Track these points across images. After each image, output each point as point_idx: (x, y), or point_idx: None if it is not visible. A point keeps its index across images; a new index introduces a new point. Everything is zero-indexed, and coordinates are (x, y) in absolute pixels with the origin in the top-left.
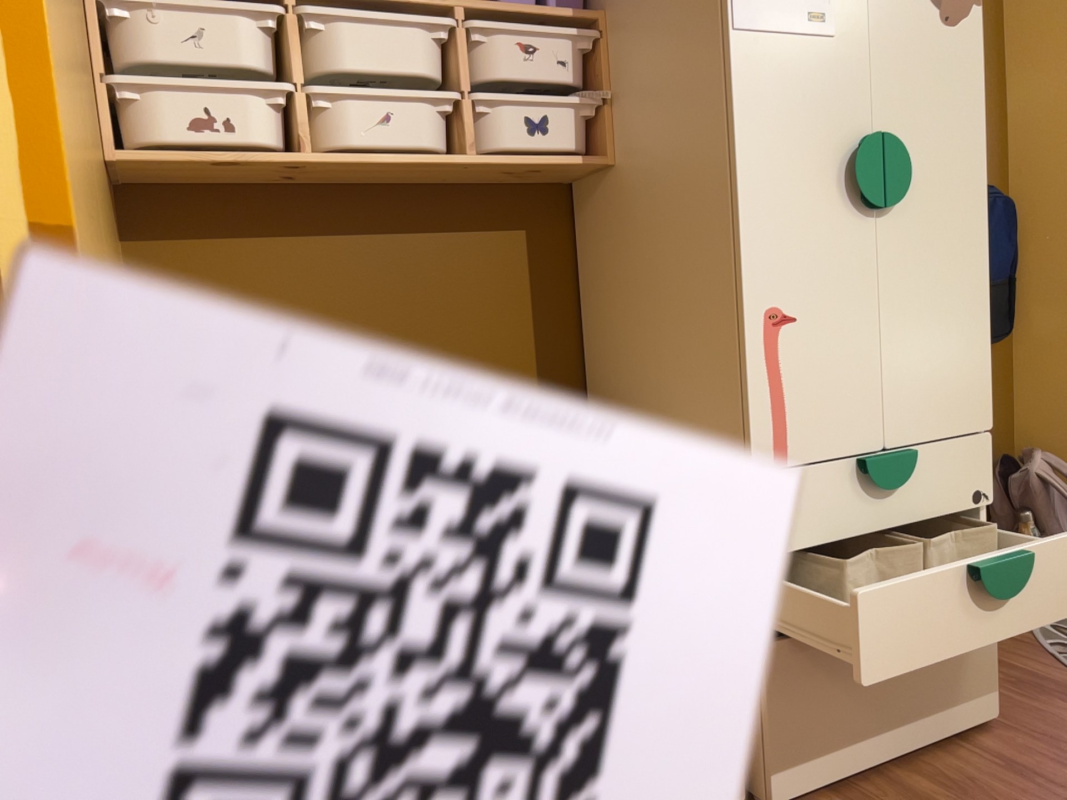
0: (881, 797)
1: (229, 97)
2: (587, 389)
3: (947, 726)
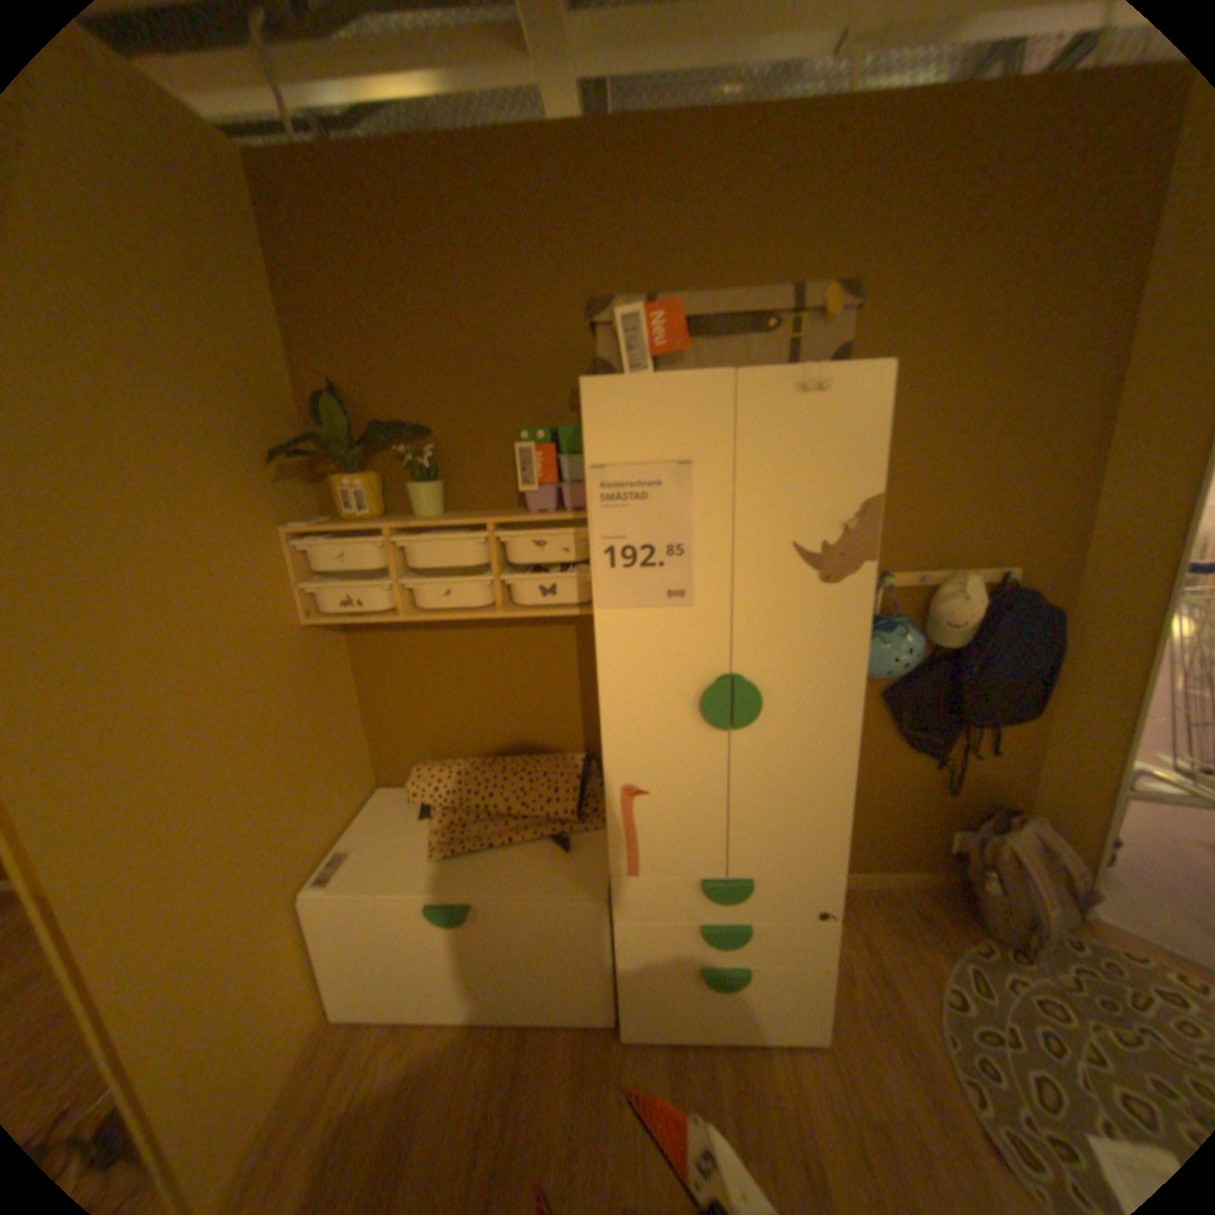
0: (690, 1072)
1: (358, 587)
2: None
3: (774, 1041)
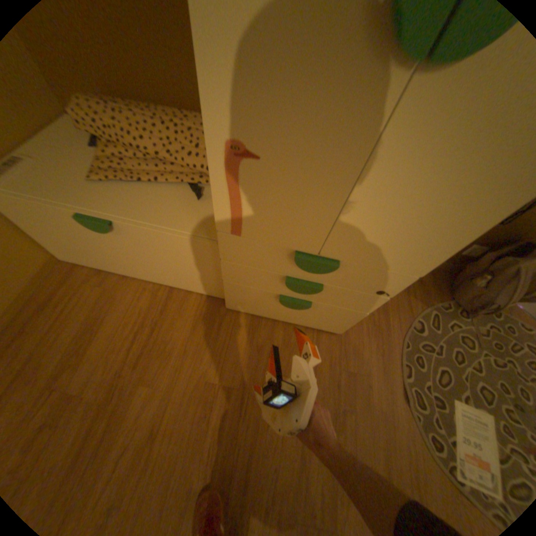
0: (260, 328)
1: None
2: None
3: (311, 326)
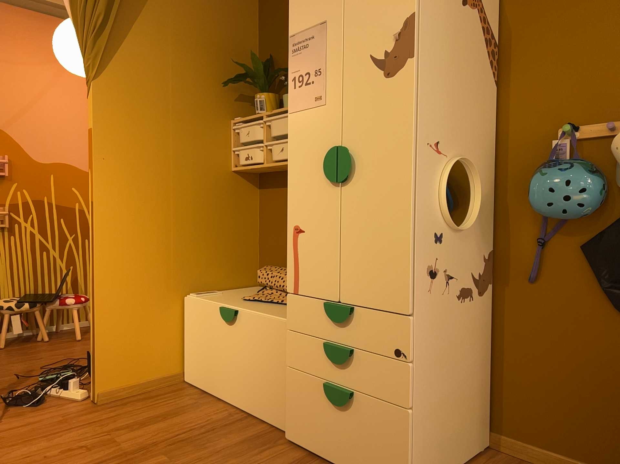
0: None
1: (252, 148)
2: None
3: None
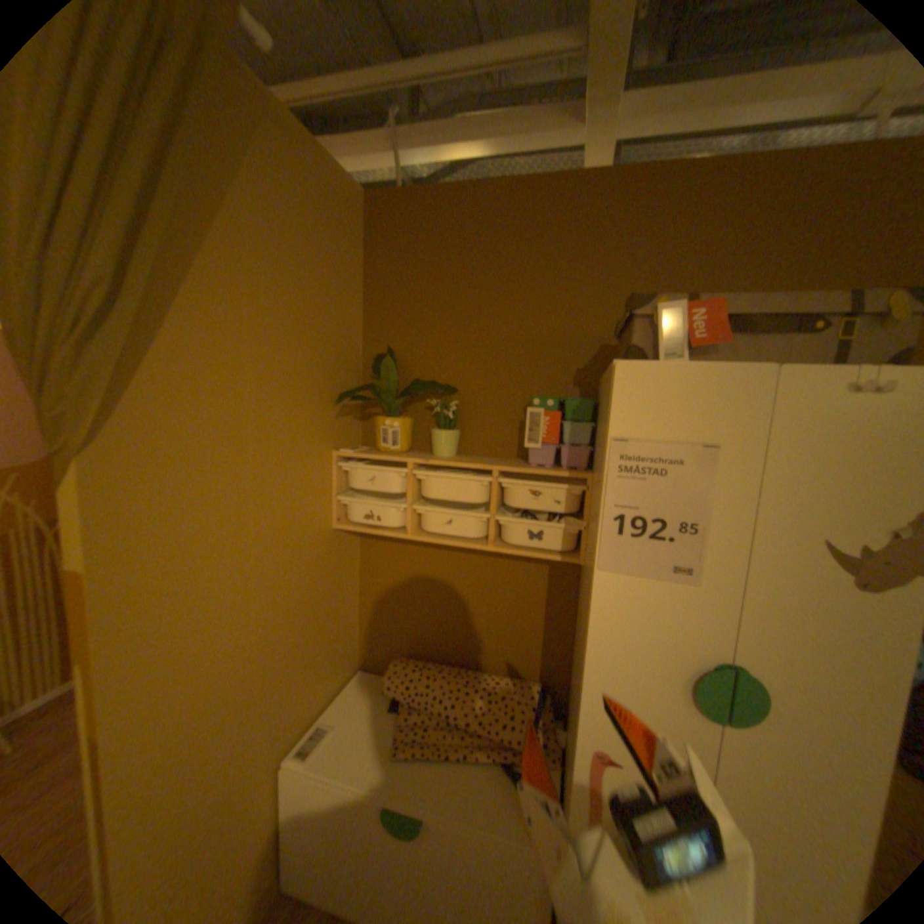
0: None
1: (381, 505)
2: (572, 664)
3: None
